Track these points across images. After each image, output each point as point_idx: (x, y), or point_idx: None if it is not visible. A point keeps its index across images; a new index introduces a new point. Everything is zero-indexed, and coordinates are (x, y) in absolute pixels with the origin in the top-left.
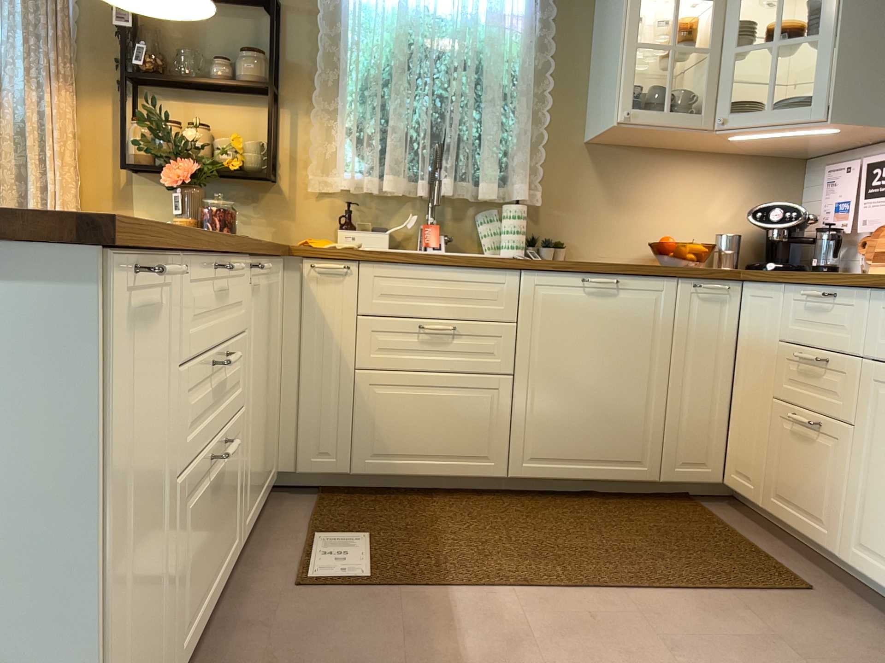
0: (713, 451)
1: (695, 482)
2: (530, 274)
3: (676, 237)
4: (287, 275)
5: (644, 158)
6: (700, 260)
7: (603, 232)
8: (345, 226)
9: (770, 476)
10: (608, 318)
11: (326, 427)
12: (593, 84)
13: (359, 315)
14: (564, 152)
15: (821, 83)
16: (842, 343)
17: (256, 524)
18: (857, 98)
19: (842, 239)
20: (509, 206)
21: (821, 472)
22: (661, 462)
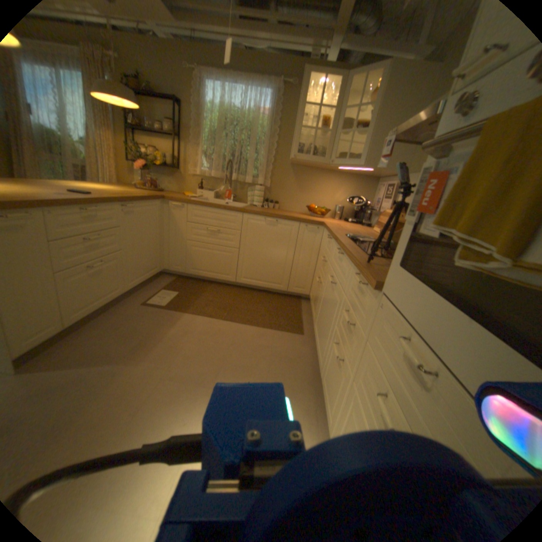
0: (306, 284)
1: (298, 293)
2: (245, 215)
3: (321, 205)
4: (165, 206)
5: (313, 172)
6: (322, 215)
7: (293, 200)
8: (201, 188)
9: (313, 296)
10: (272, 234)
11: (177, 257)
12: (294, 140)
13: (188, 222)
14: (282, 167)
15: (365, 150)
16: (328, 256)
17: (149, 284)
18: (377, 158)
19: (378, 214)
20: (256, 187)
21: (317, 298)
22: (287, 285)
